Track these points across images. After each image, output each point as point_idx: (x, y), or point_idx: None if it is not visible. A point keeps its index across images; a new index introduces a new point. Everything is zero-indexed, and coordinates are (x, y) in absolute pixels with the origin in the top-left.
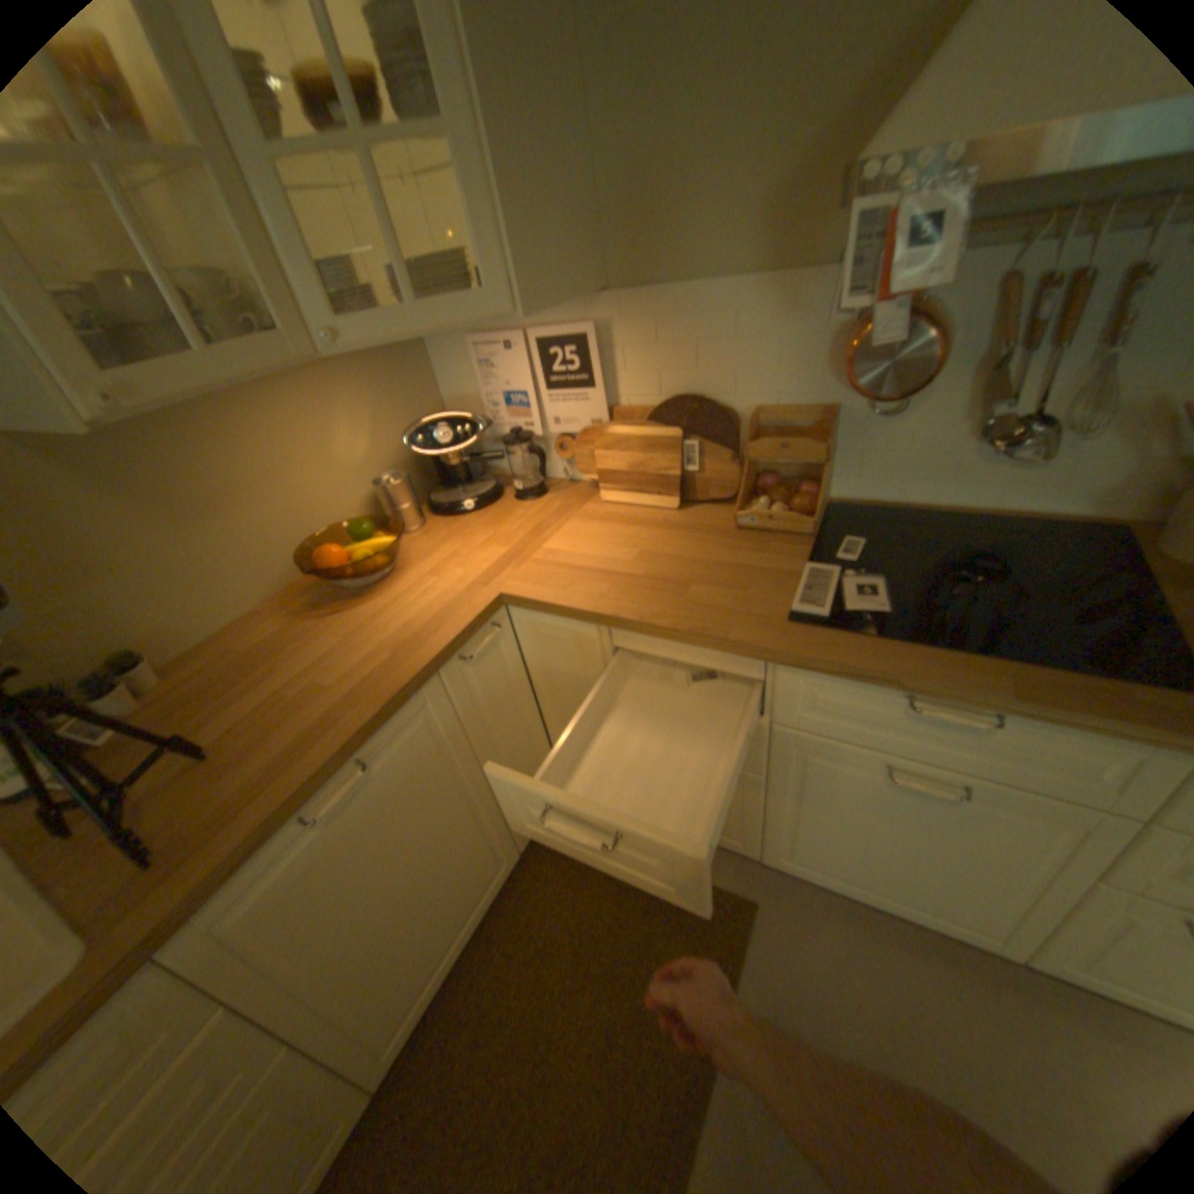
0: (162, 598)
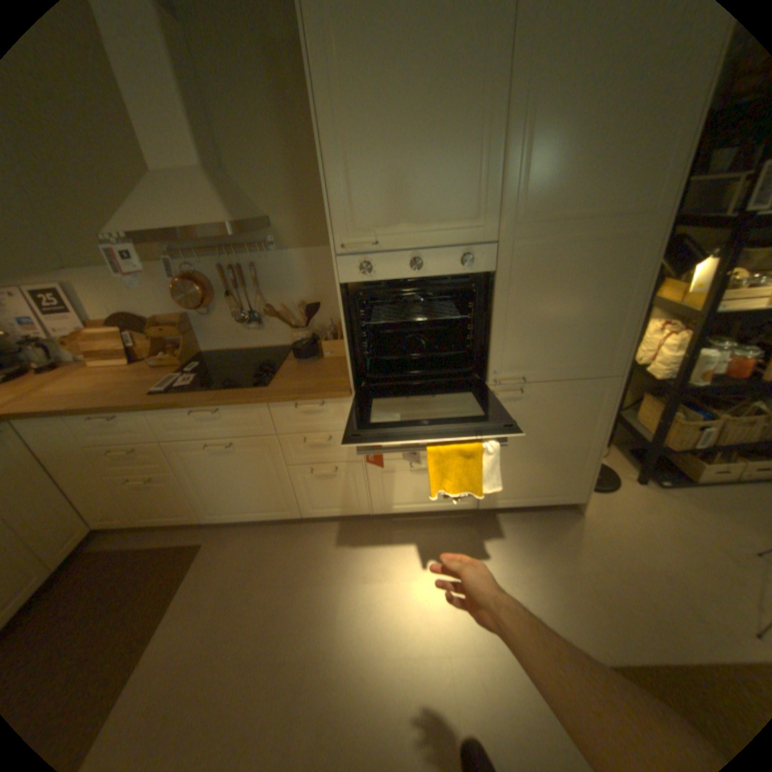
0: None
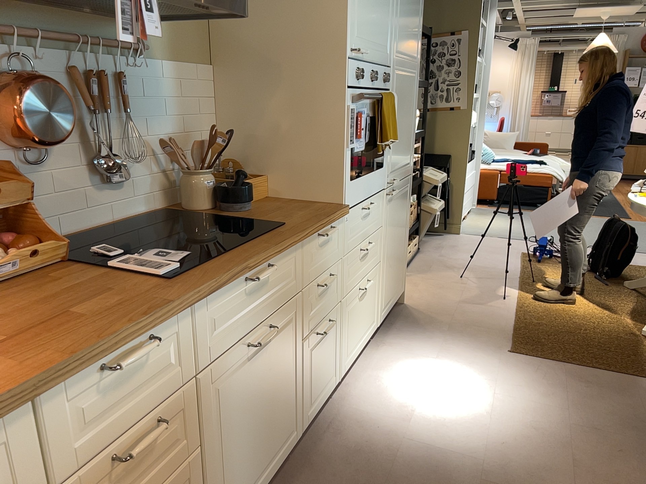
0: None
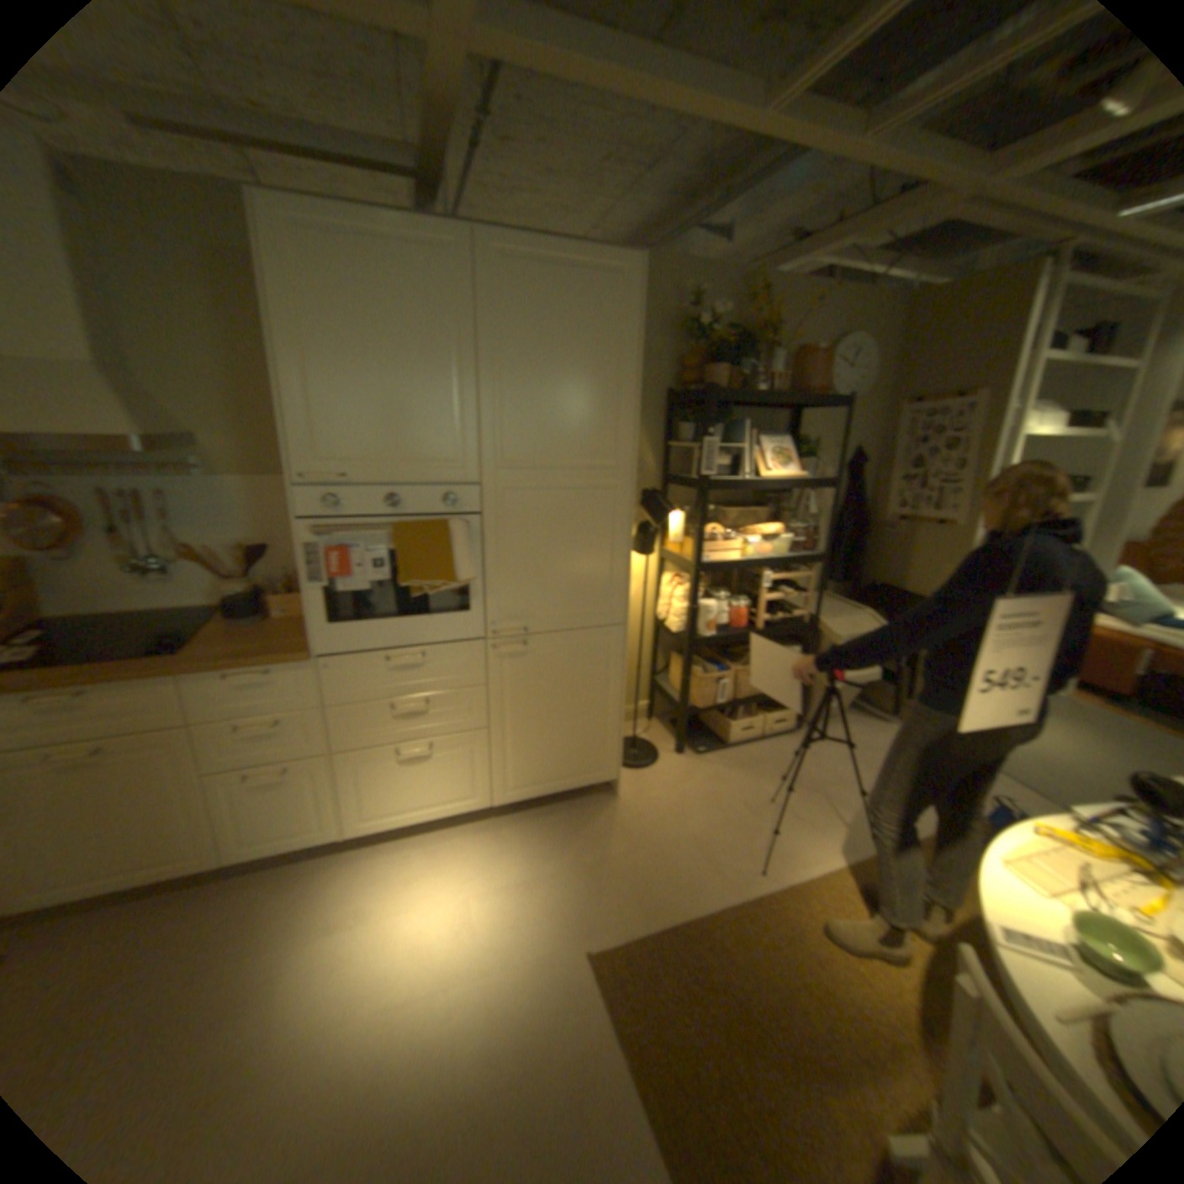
0: None
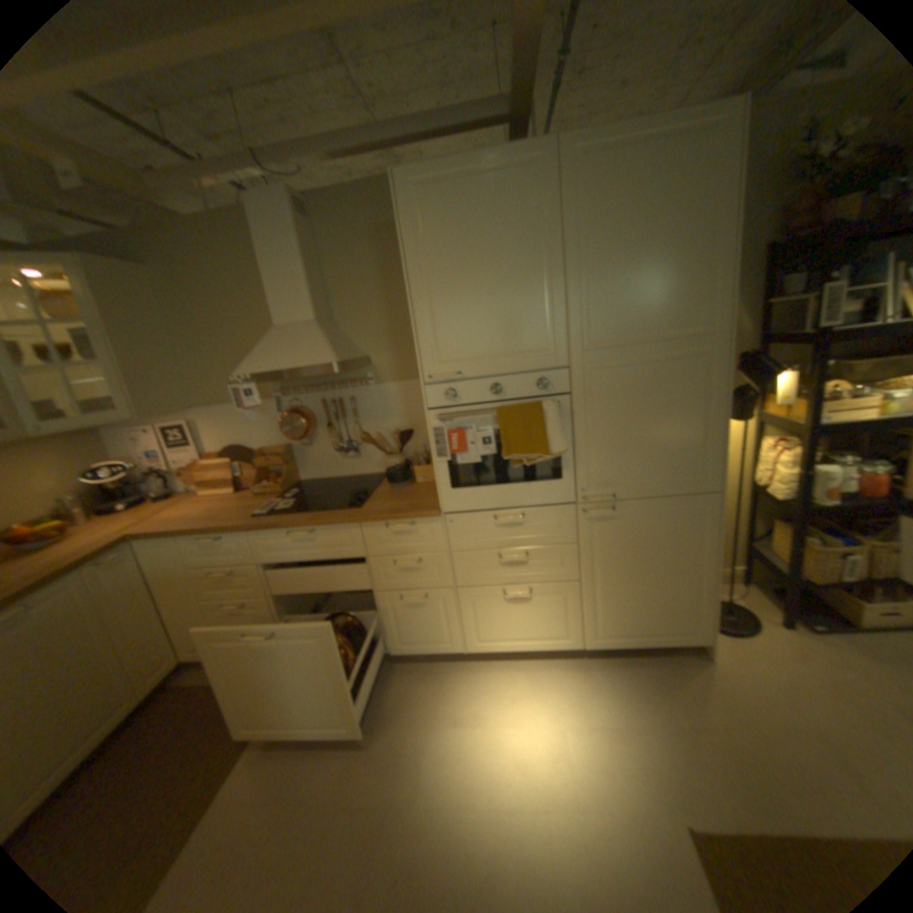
0: None
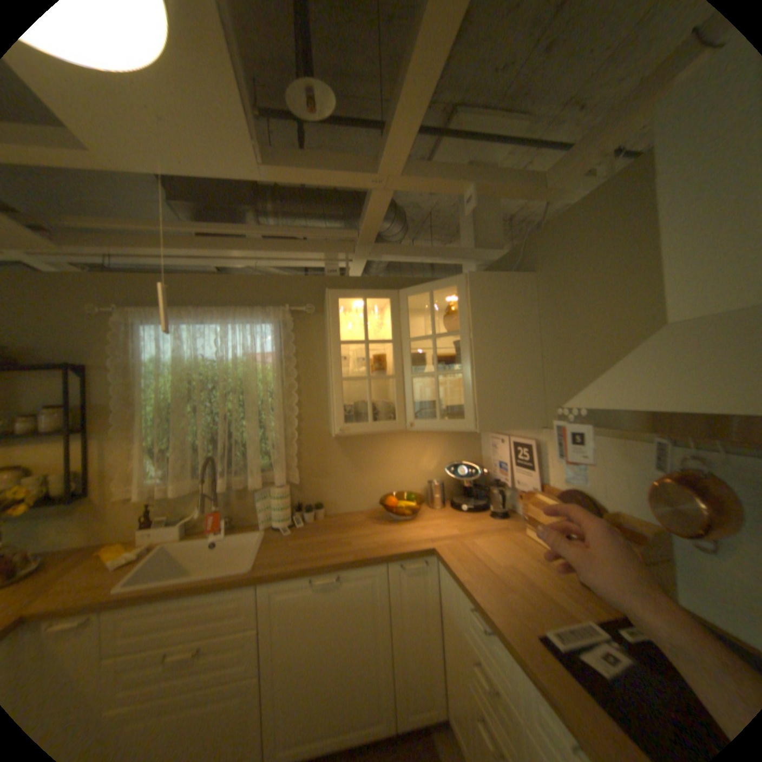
0: (340, 491)
